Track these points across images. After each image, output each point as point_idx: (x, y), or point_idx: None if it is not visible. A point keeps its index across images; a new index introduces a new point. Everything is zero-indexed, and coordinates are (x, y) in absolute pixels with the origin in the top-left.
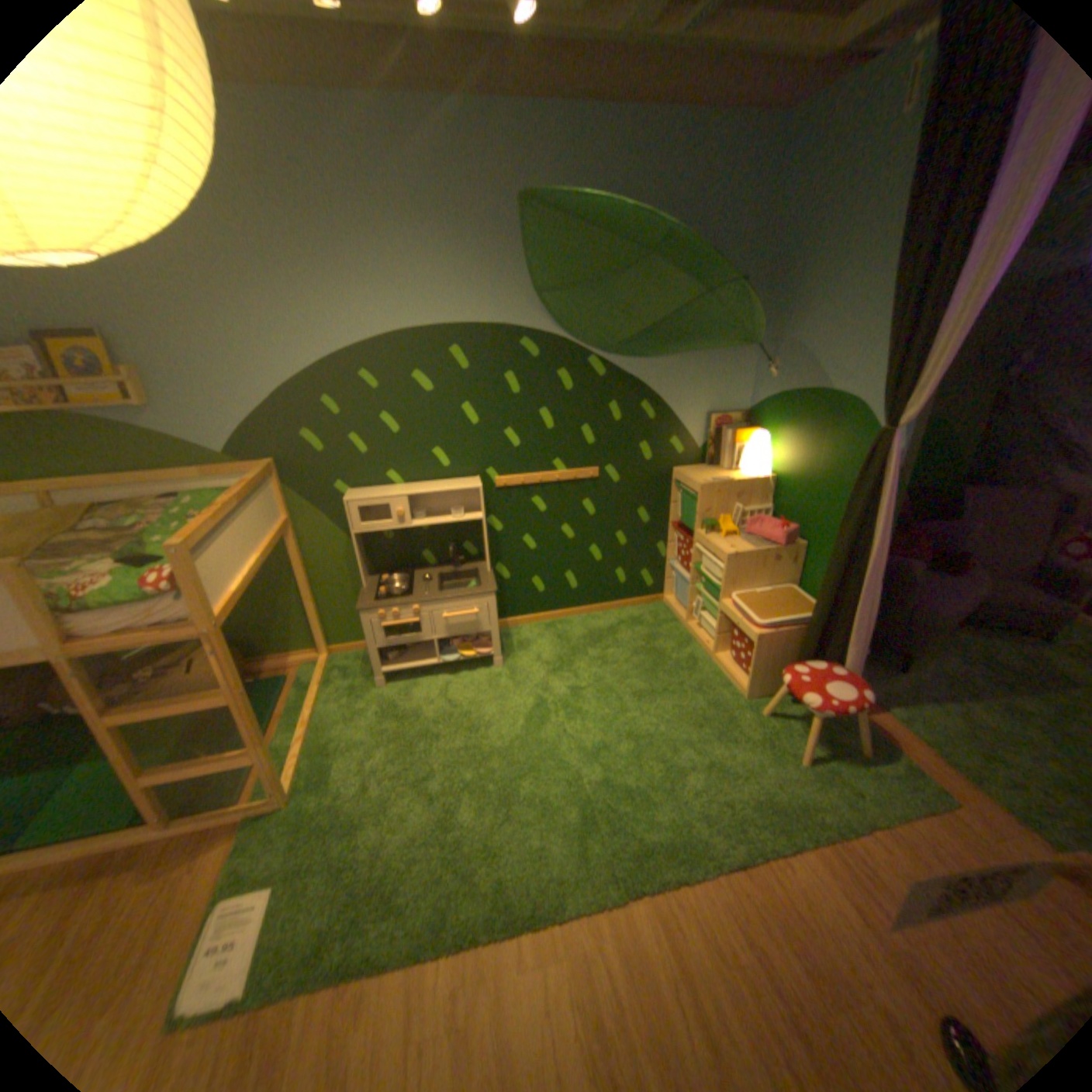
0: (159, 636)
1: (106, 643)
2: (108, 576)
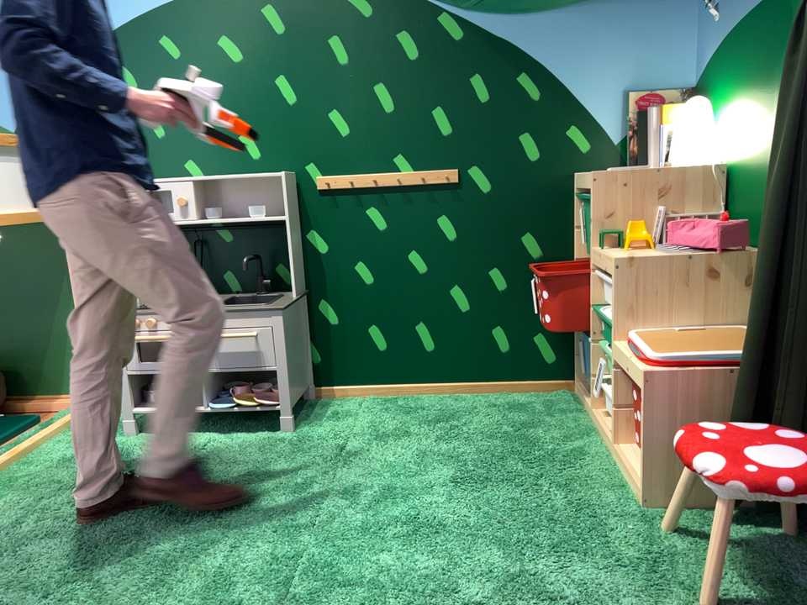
0: None
1: None
2: None
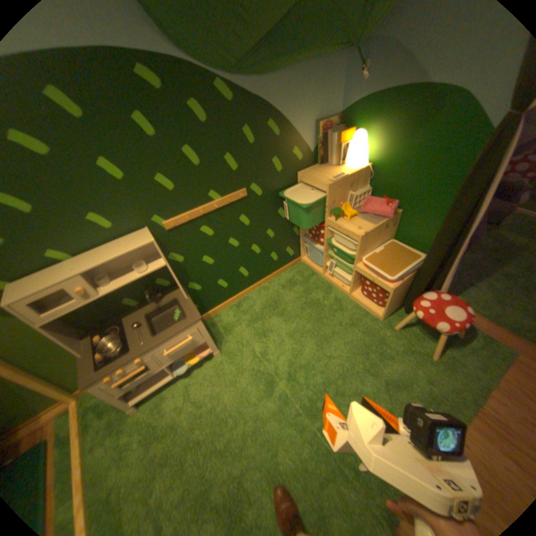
0: None
1: None
2: None
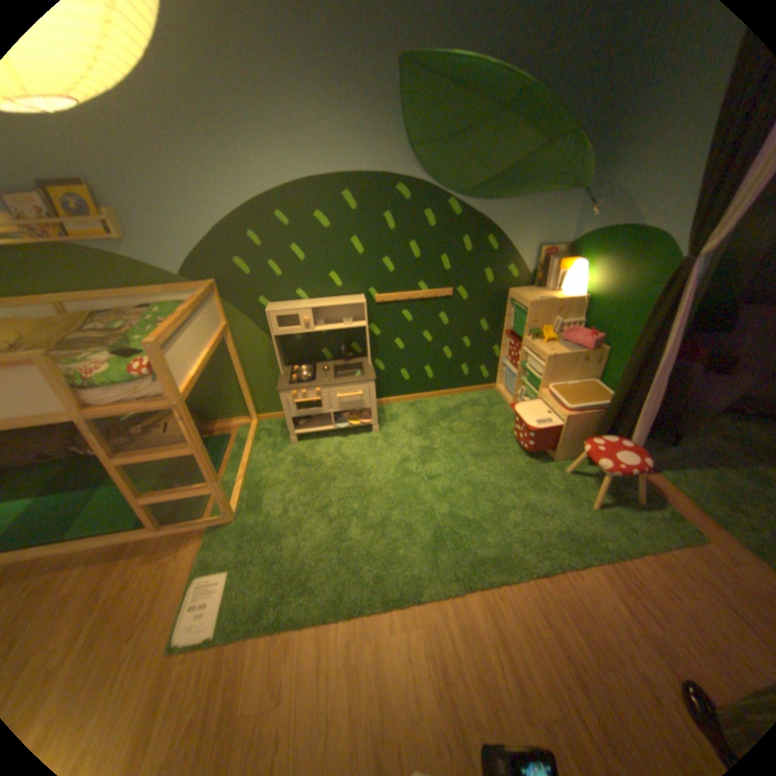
0: (143, 406)
1: (108, 410)
2: (105, 364)
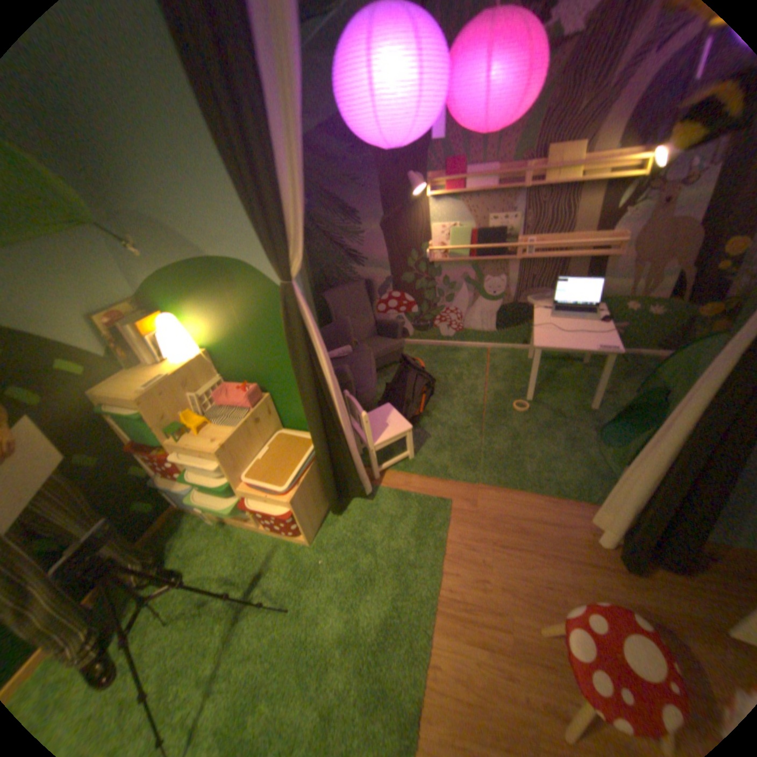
0: None
1: None
2: None
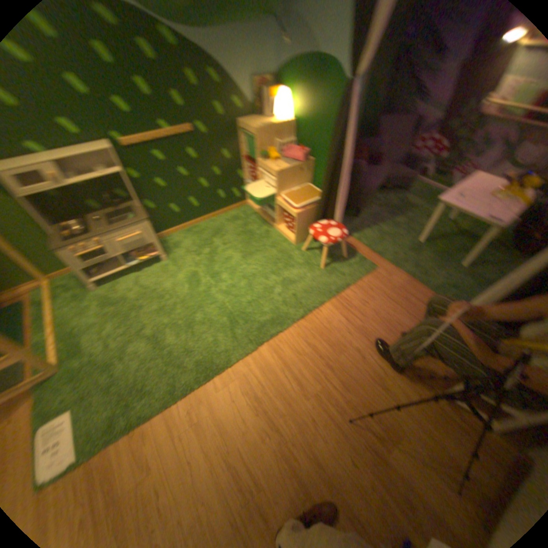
0: None
1: None
2: None
